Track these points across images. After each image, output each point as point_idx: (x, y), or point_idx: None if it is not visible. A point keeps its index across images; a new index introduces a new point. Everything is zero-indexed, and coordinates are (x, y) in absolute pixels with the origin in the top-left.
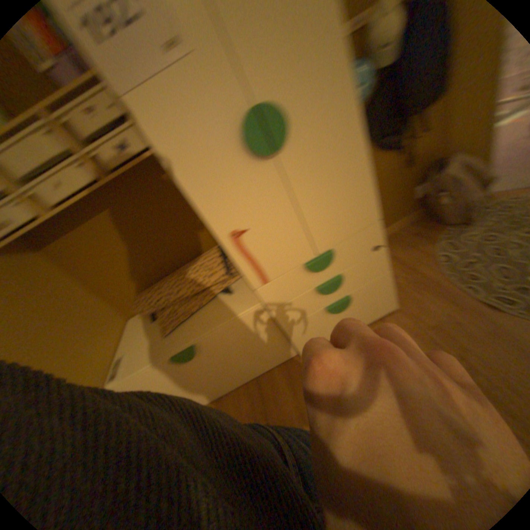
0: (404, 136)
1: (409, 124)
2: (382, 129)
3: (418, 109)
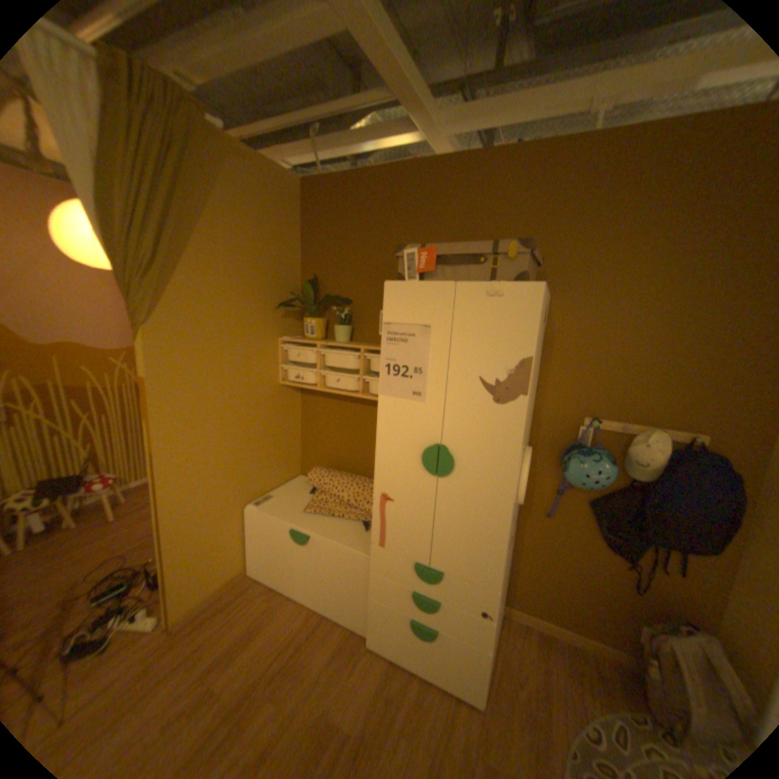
0: (641, 556)
1: (656, 549)
2: (613, 528)
3: (664, 545)
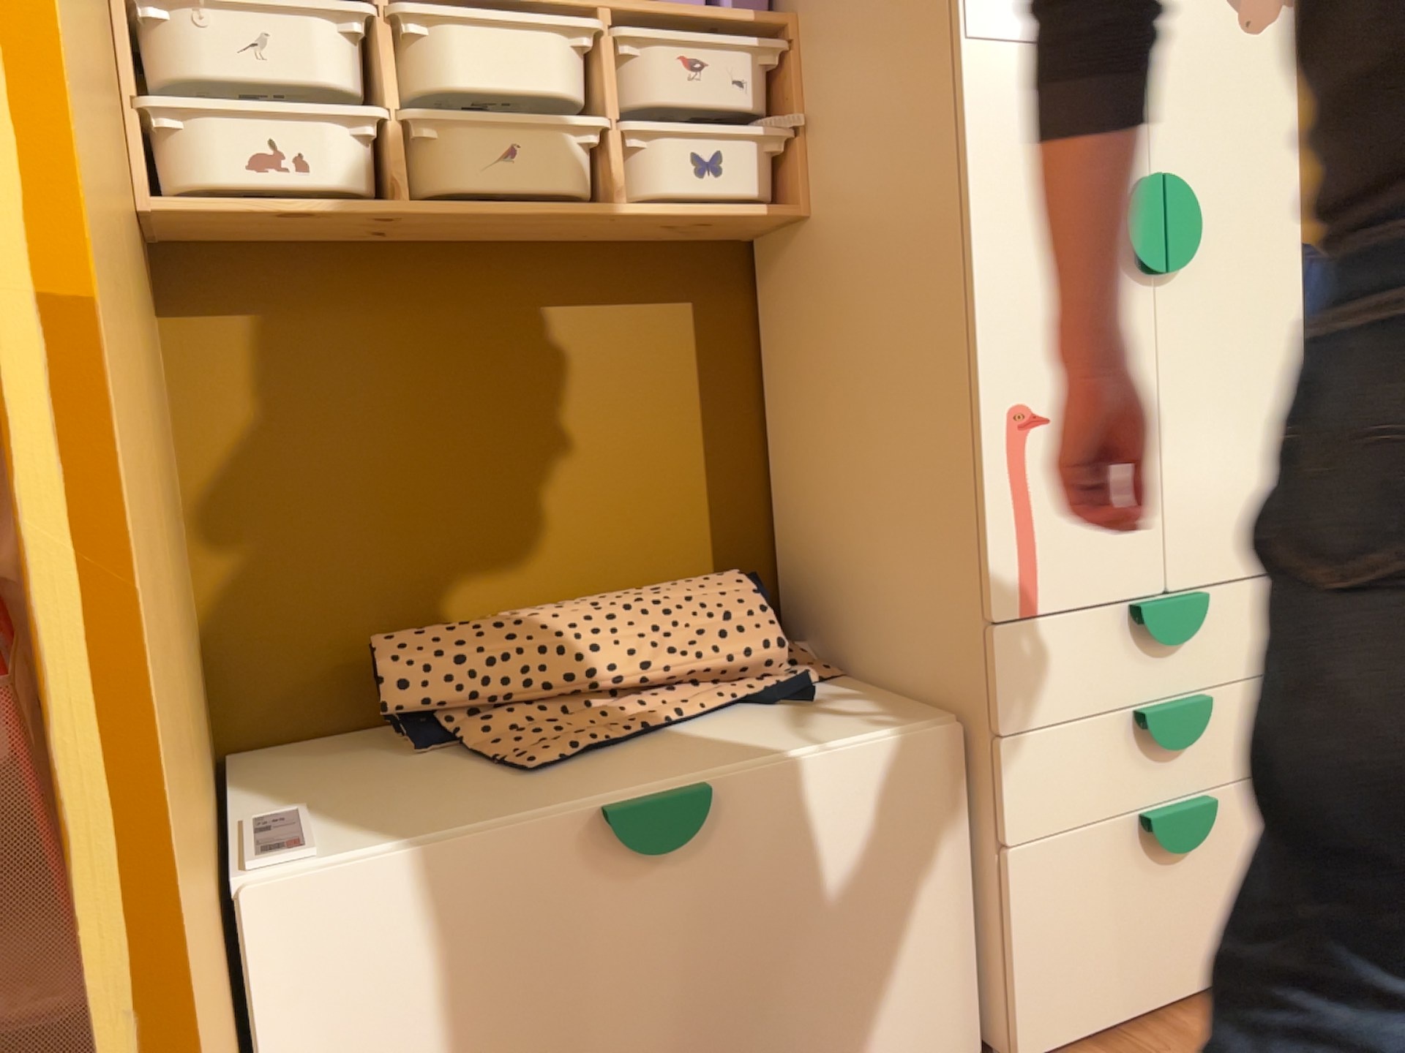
0: None
1: None
2: None
3: None
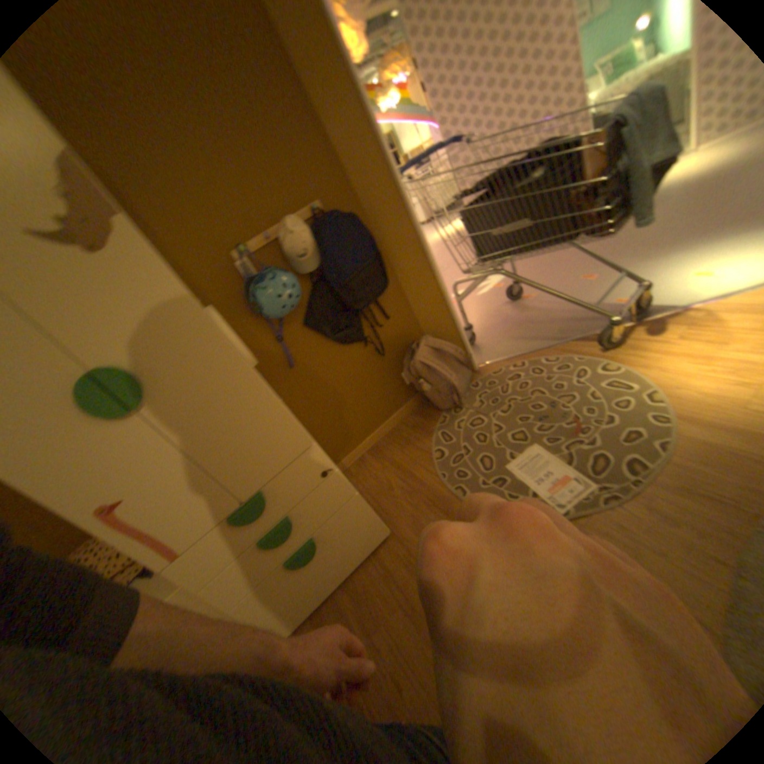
0: (362, 328)
1: (364, 315)
2: (334, 326)
3: (364, 304)
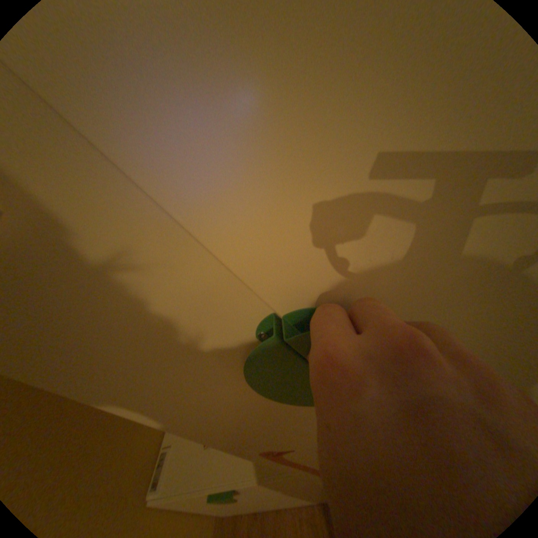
0: None
1: None
2: None
3: None
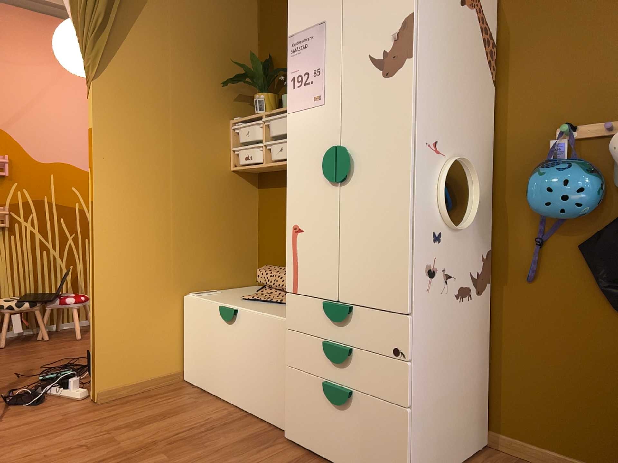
0: None
1: None
2: (614, 275)
3: None
